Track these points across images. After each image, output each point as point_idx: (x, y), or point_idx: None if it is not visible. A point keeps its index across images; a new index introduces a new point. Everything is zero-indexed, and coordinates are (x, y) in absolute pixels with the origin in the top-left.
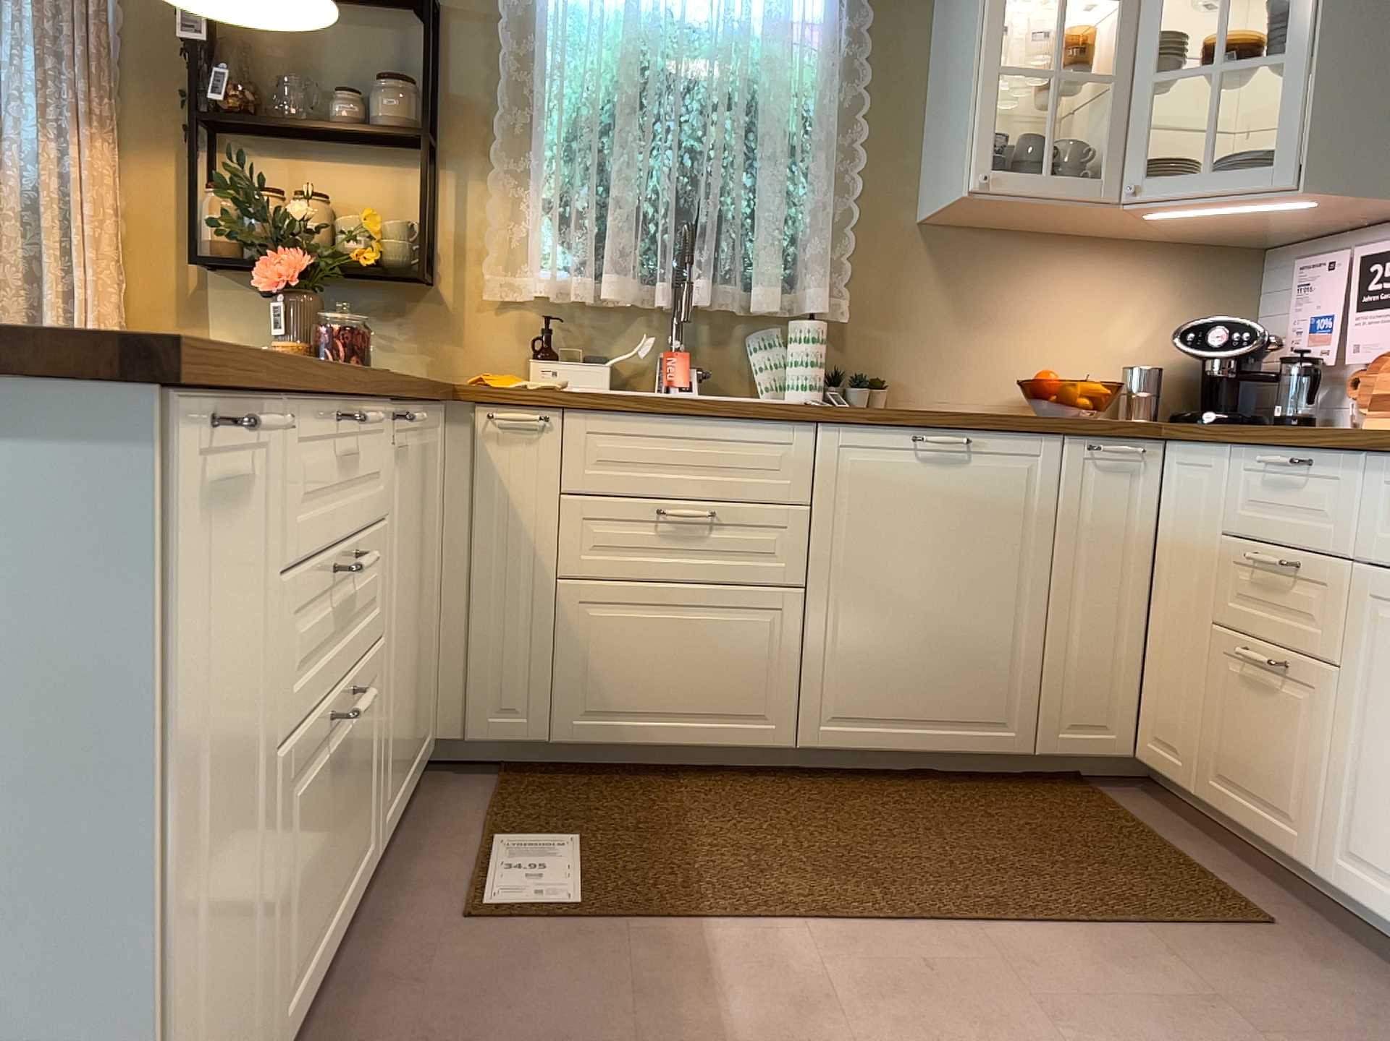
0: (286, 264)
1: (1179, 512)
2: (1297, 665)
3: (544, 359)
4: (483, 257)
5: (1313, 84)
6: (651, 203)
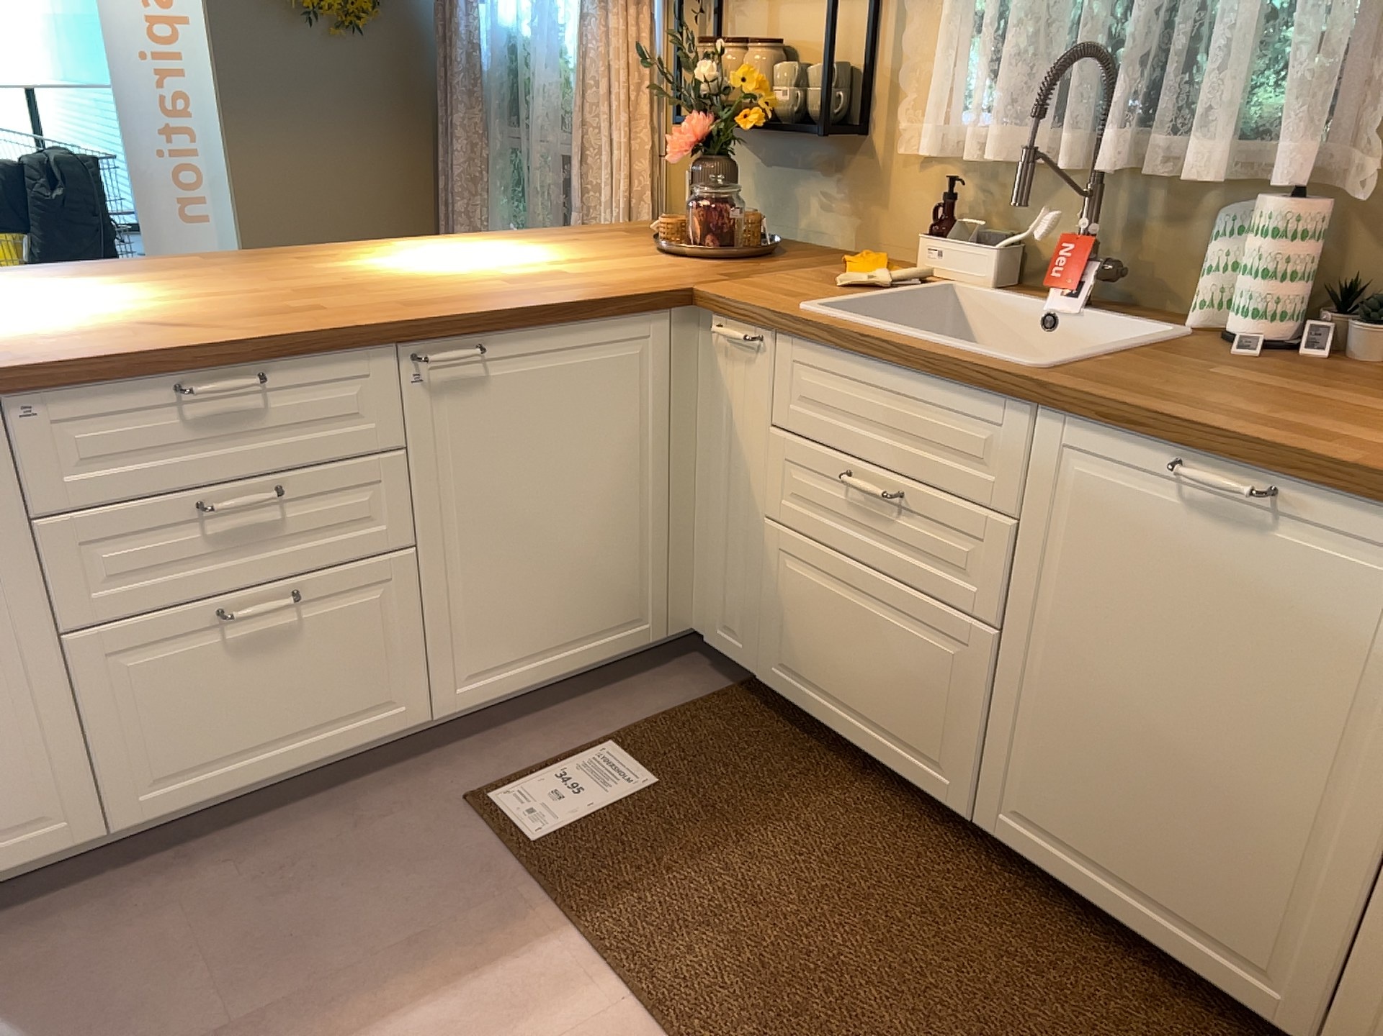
0: (683, 132)
1: None
2: None
3: (950, 233)
4: (909, 101)
5: None
6: (1096, 10)
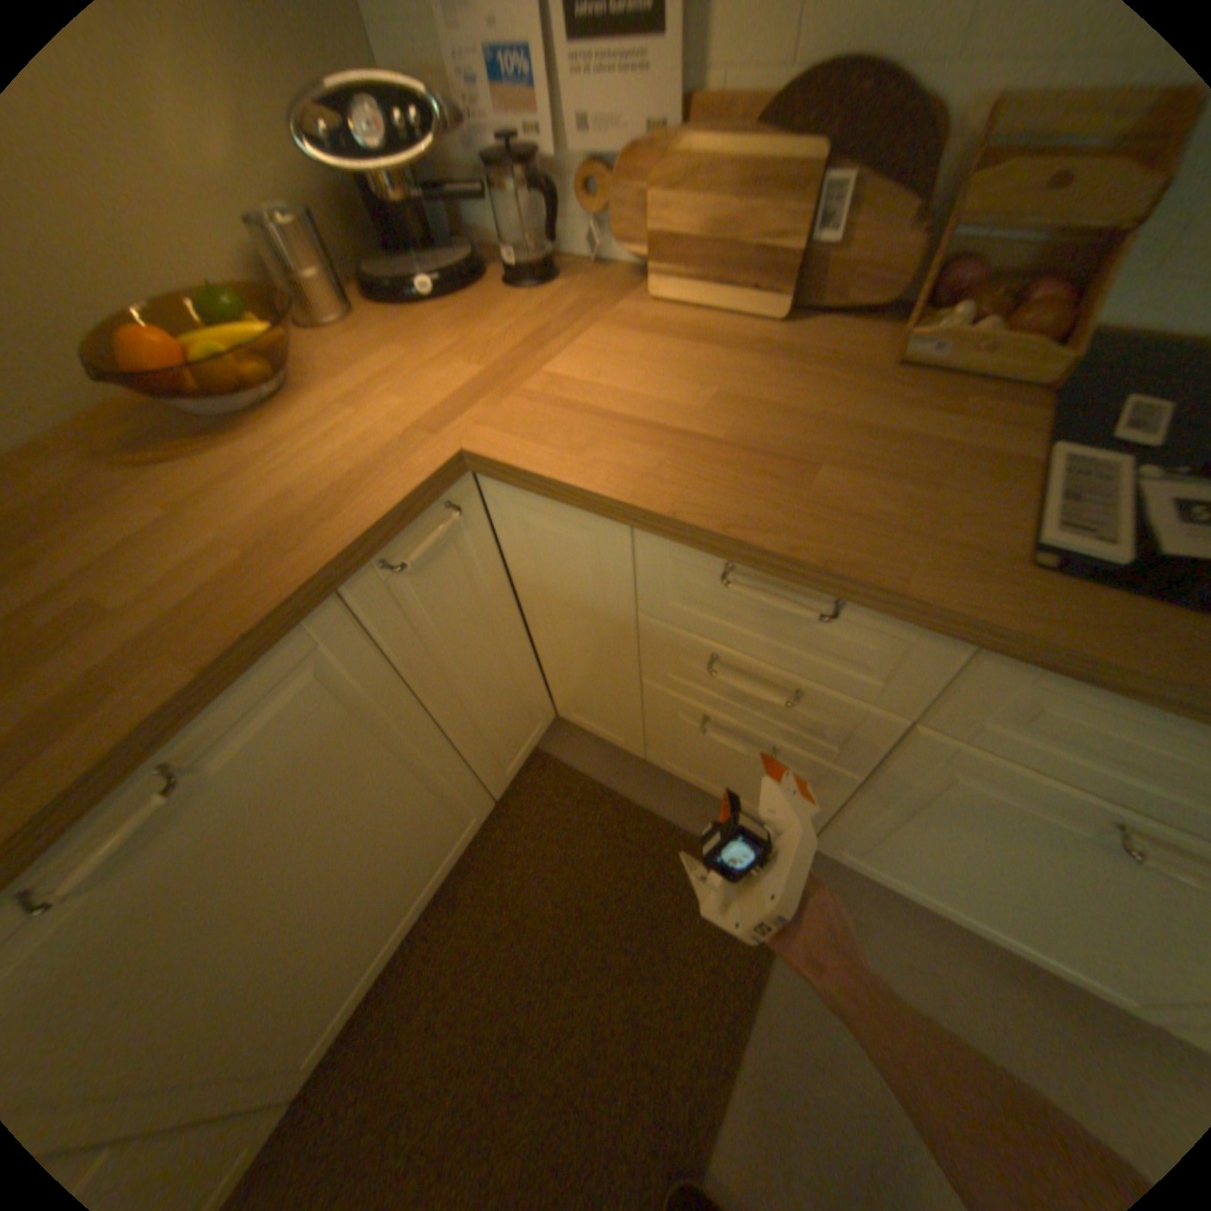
0: None
1: (539, 560)
2: (793, 752)
3: None
4: None
5: None
6: None
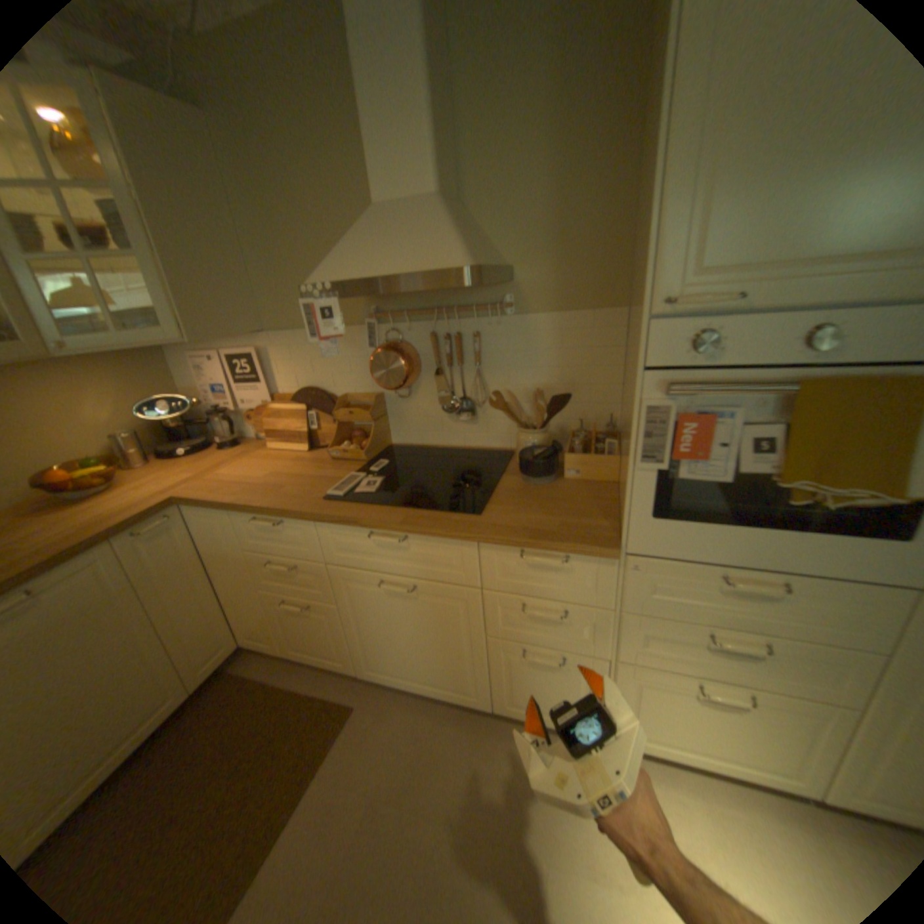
0: None
1: (205, 540)
2: (313, 606)
3: None
4: None
5: (162, 273)
6: None
